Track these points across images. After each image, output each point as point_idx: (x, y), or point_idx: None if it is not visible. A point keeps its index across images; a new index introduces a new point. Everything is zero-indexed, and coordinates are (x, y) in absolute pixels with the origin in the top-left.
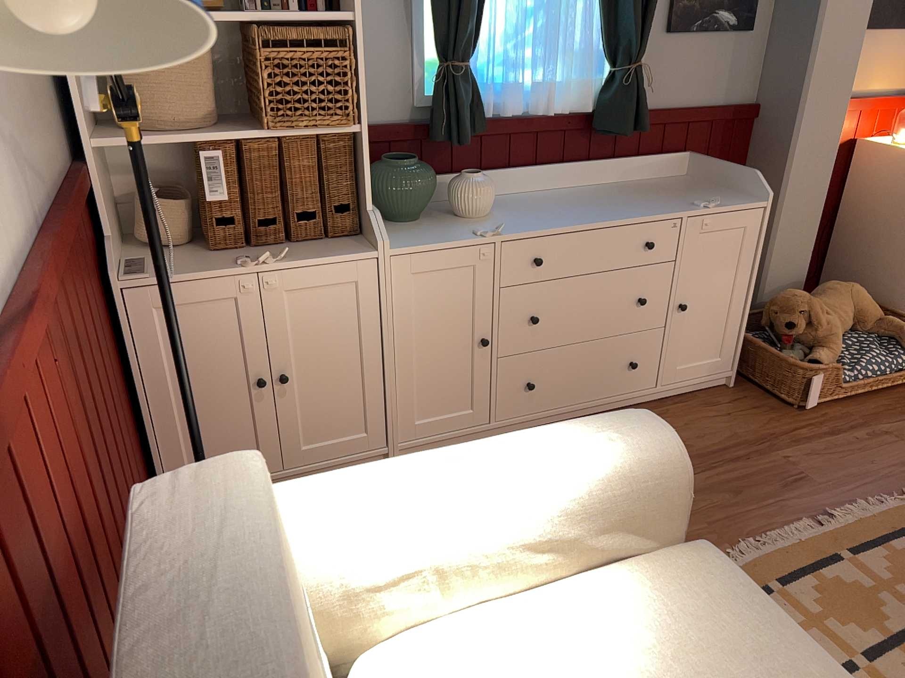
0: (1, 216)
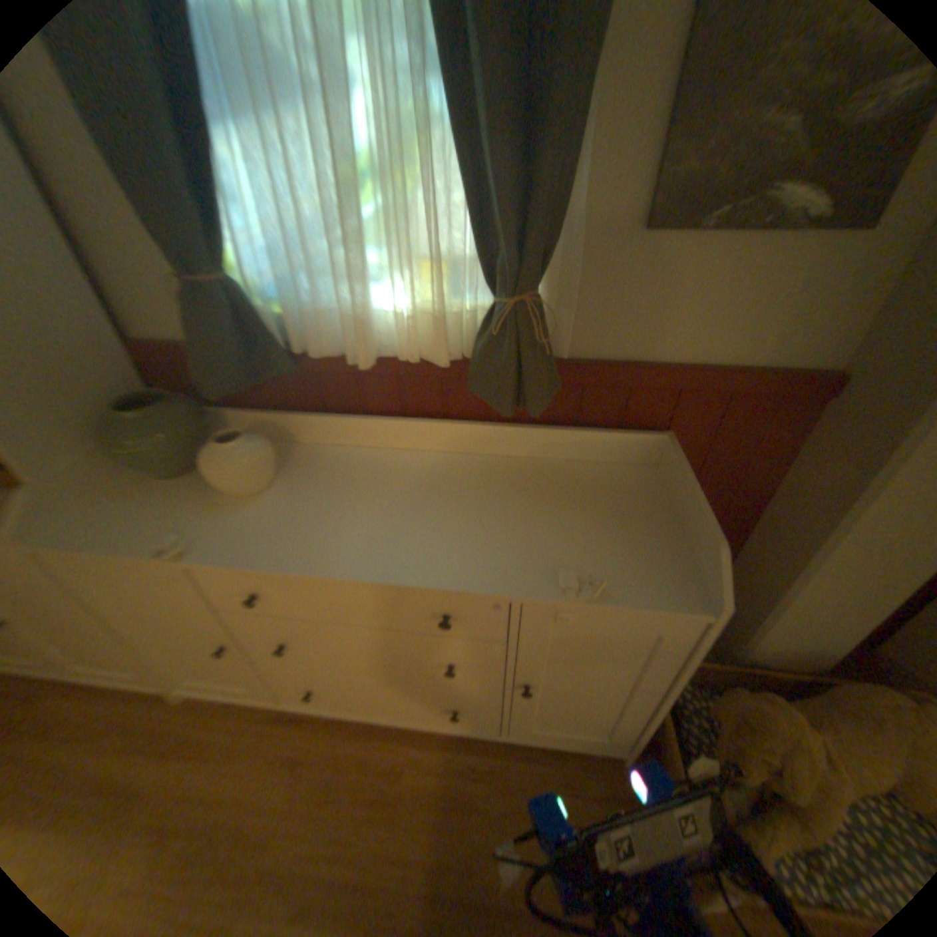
0: None
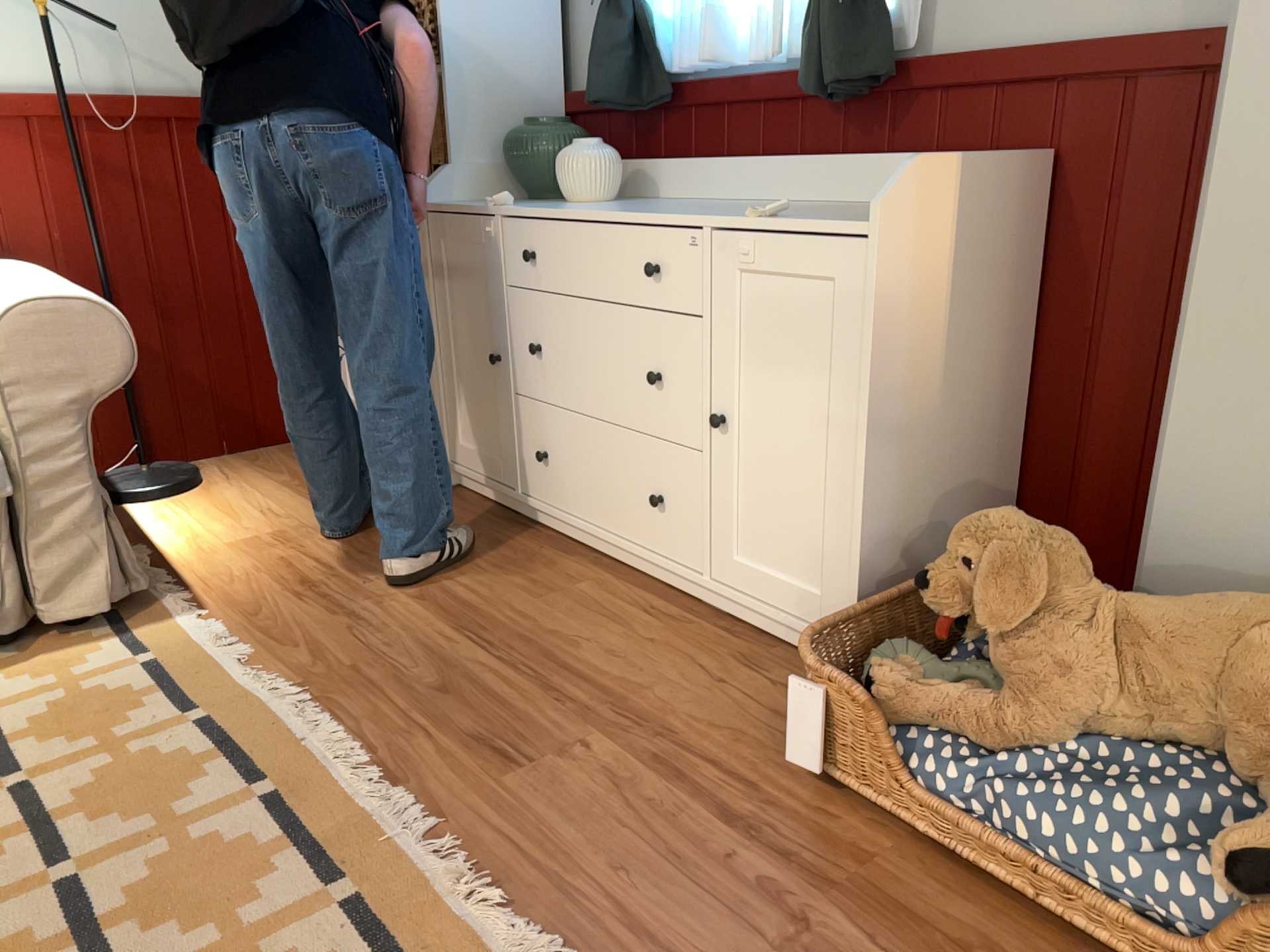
0: (46, 68)
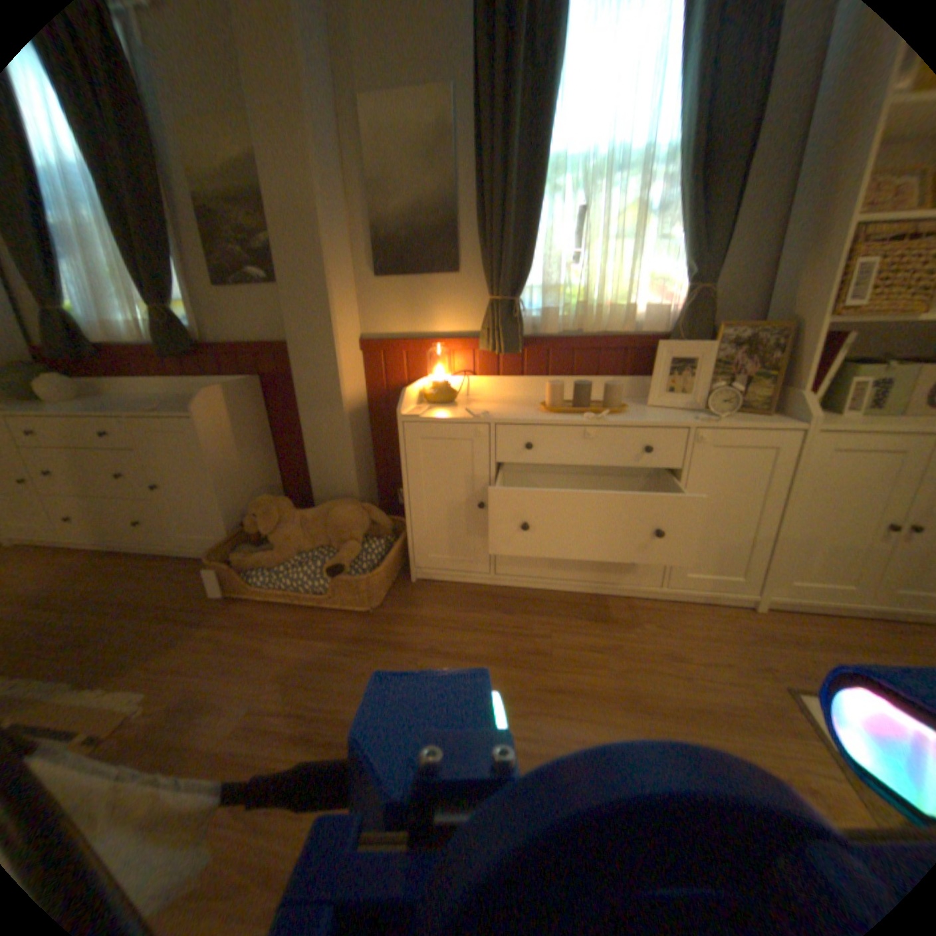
0: None
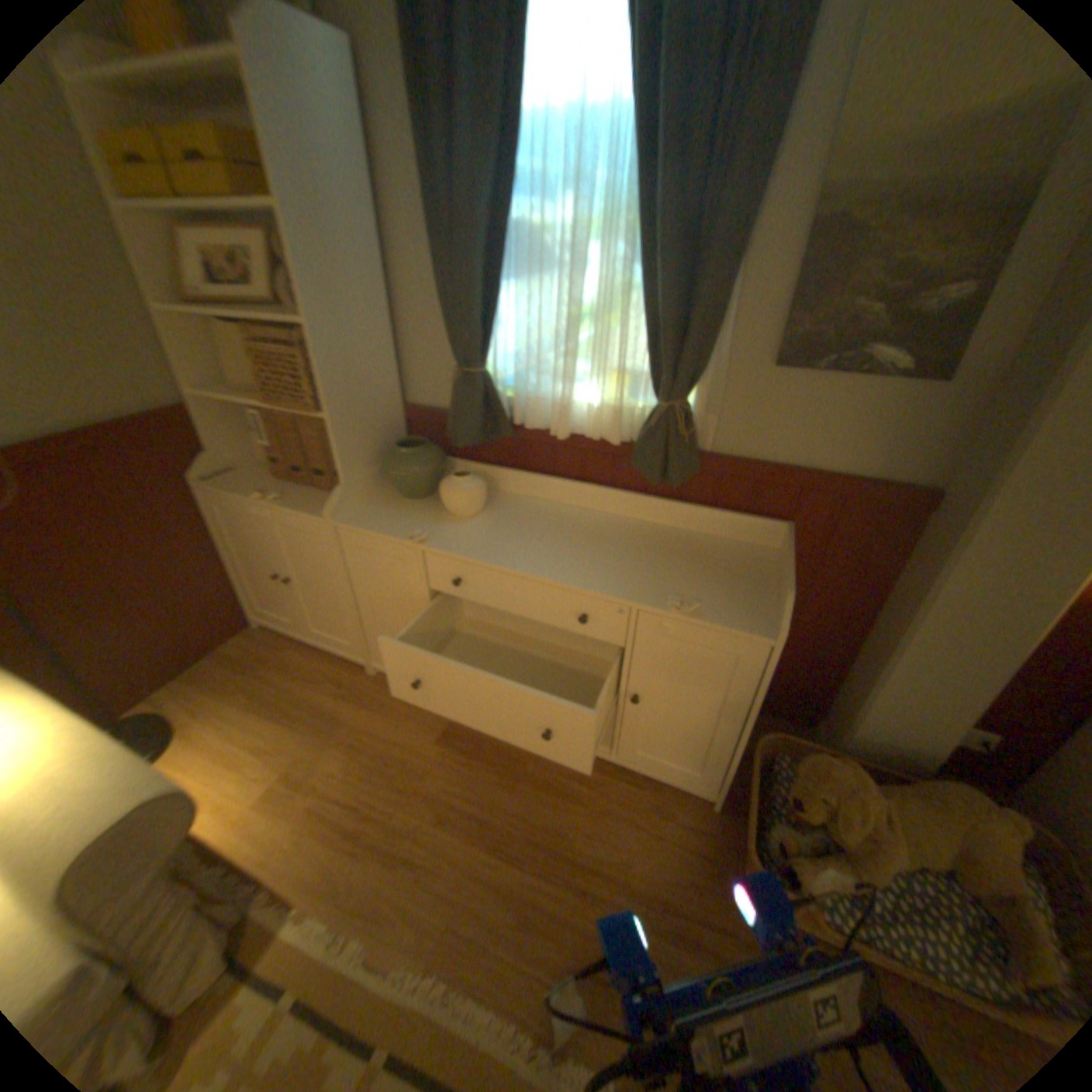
0: None
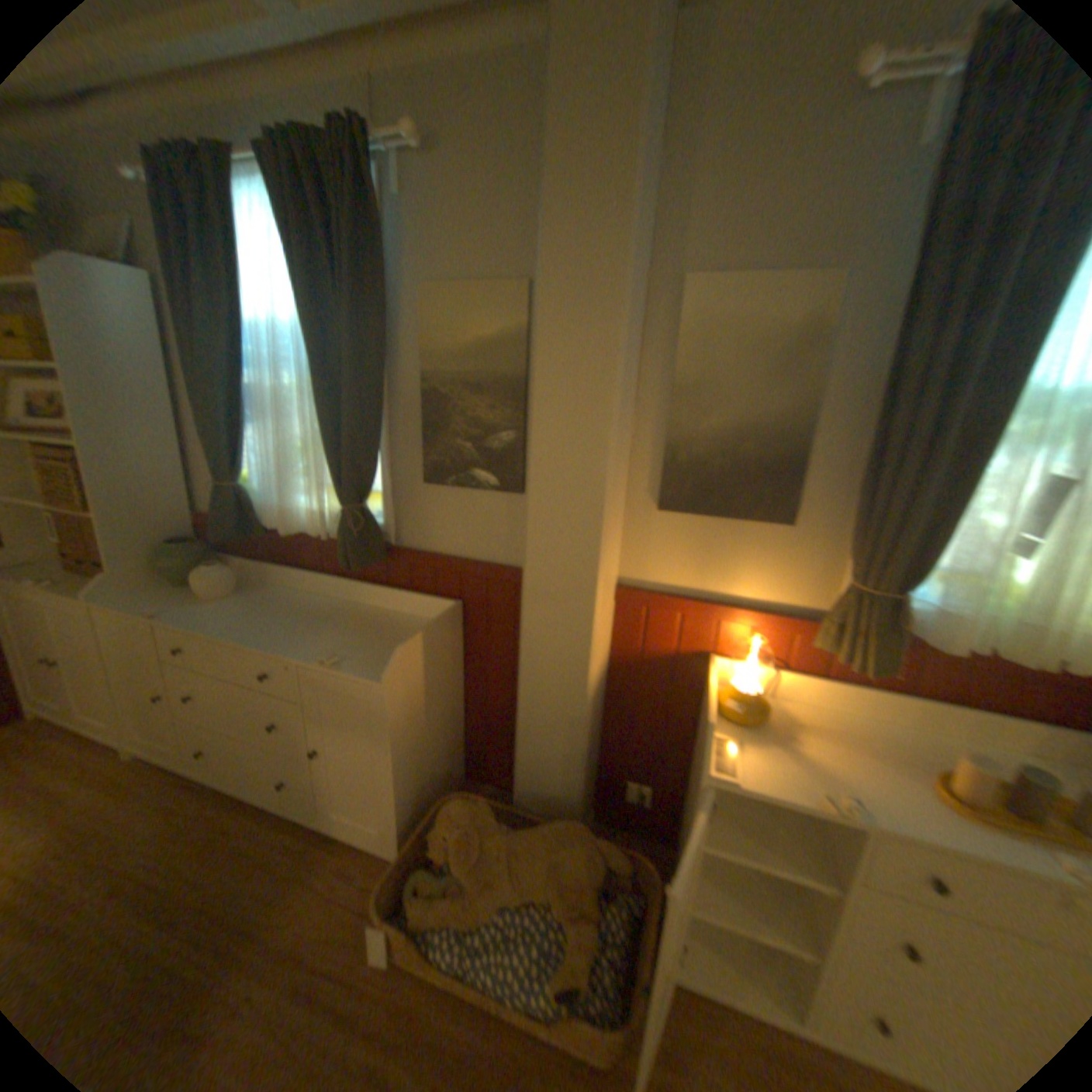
0: None
